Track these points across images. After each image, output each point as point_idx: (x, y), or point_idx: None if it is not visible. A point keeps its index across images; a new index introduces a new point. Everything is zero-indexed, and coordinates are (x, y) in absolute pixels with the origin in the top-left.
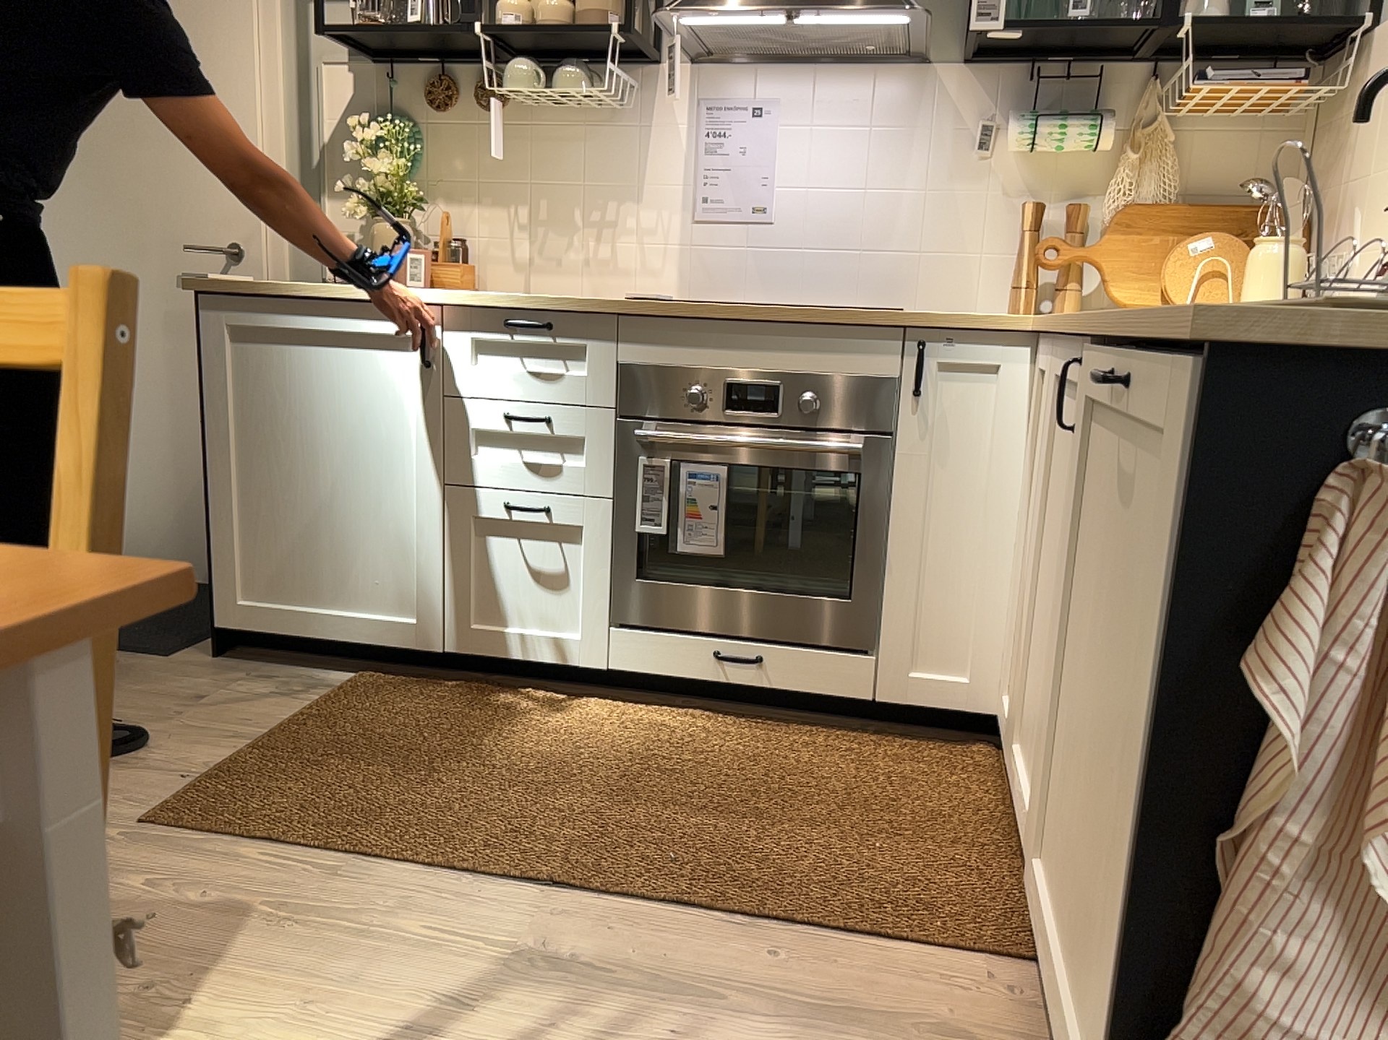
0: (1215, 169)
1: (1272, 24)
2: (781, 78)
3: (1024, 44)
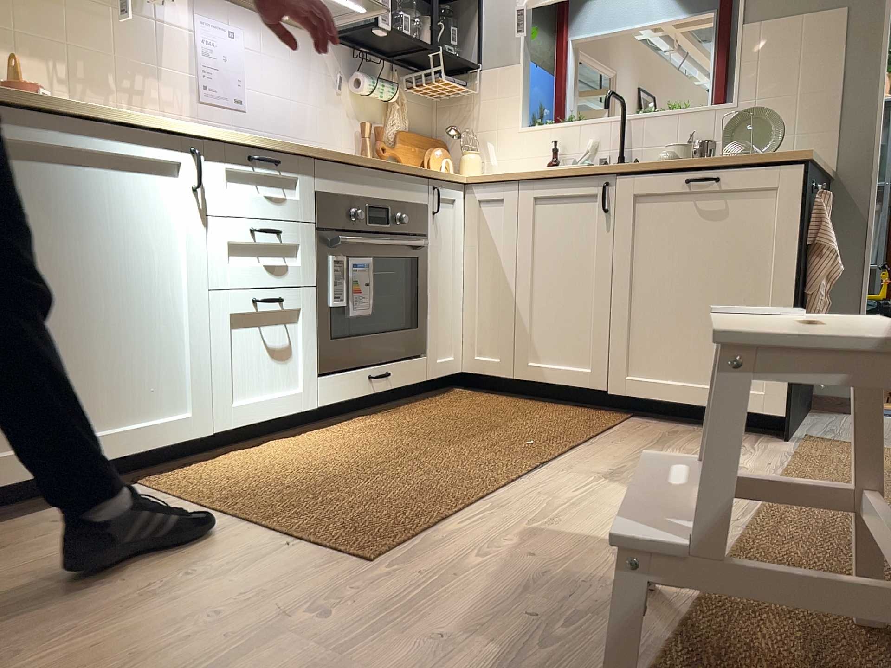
0: (412, 119)
1: (459, 59)
2: (245, 19)
3: (364, 38)
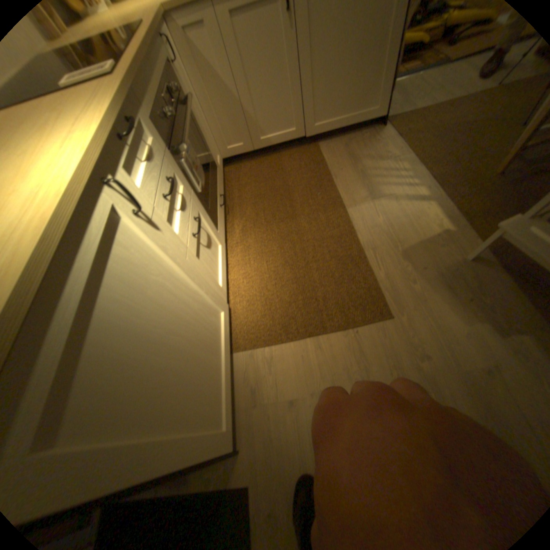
0: None
1: None
2: None
3: None
